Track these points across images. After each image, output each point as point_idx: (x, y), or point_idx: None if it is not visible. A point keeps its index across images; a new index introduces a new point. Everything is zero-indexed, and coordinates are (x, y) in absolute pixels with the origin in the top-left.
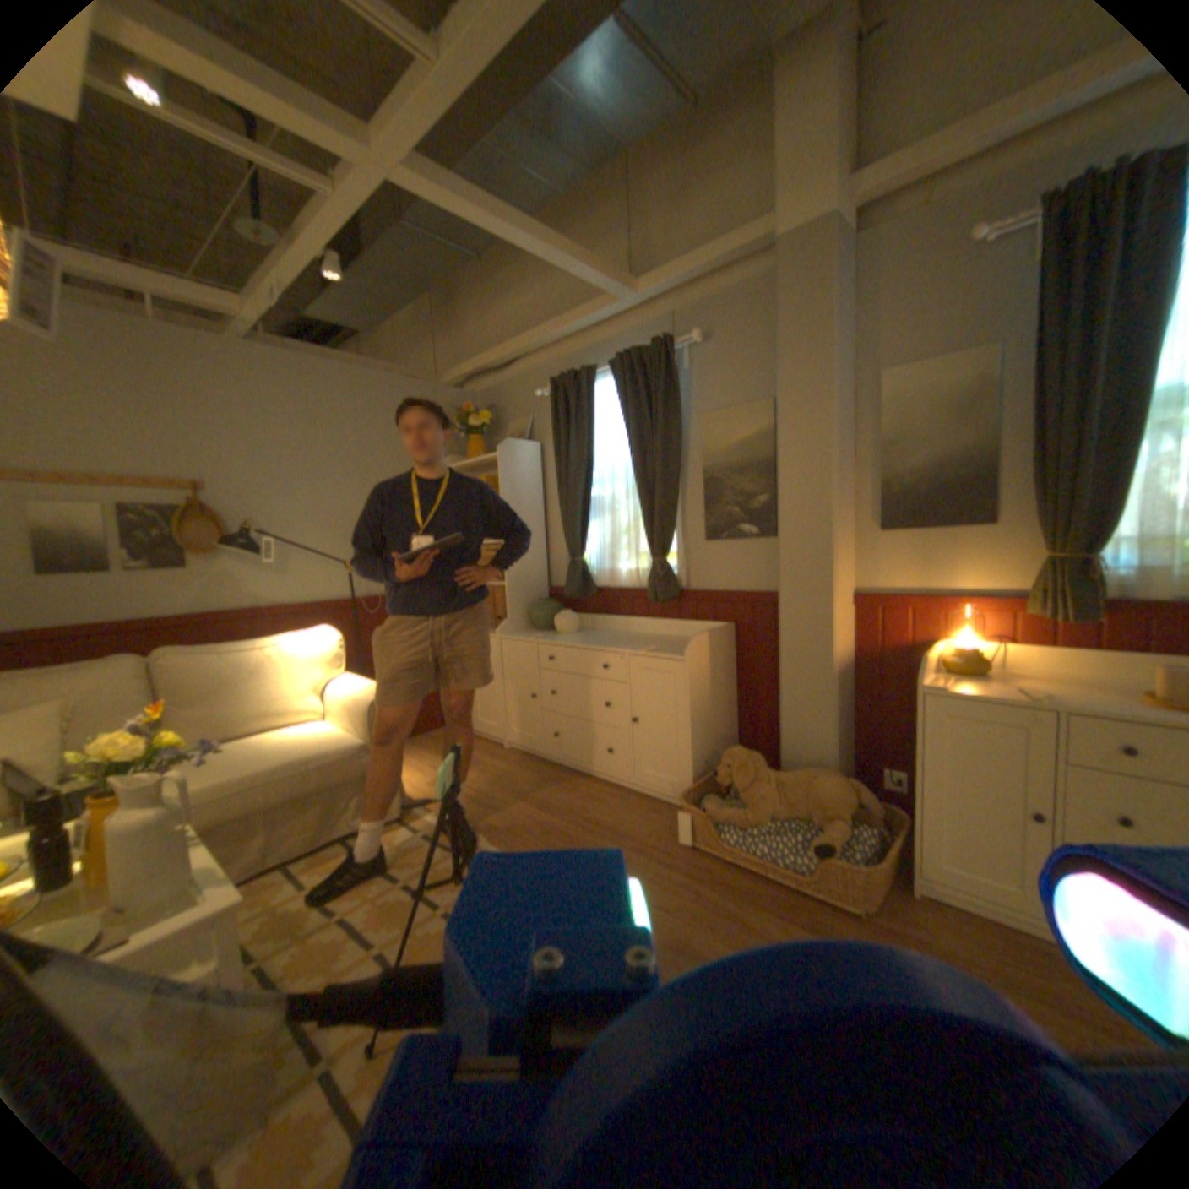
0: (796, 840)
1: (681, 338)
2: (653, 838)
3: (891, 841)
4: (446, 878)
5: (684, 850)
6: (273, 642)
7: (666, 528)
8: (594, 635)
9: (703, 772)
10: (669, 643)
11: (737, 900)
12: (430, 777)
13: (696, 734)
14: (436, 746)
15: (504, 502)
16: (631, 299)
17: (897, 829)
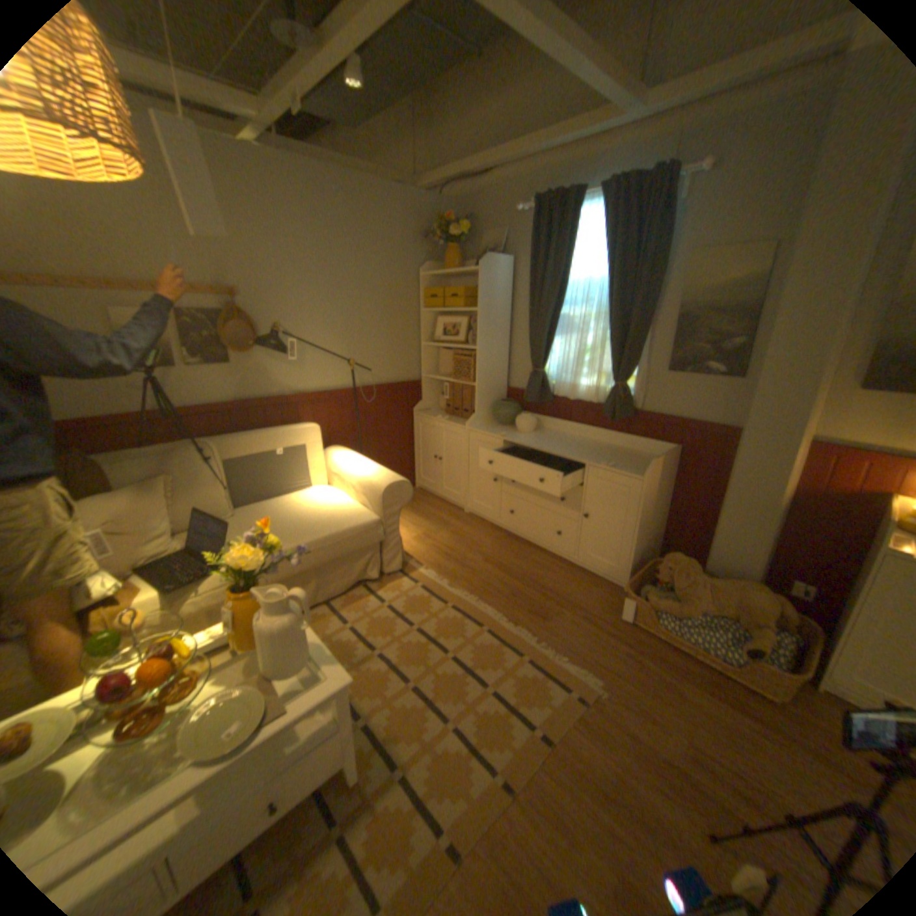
0: (726, 637)
1: (689, 168)
2: (598, 610)
3: (802, 645)
4: (448, 626)
5: (624, 624)
6: (304, 431)
7: (633, 357)
8: (549, 437)
9: (638, 562)
10: (621, 457)
11: (673, 674)
12: (414, 533)
13: (640, 536)
14: (411, 504)
15: (477, 311)
16: (637, 116)
17: (806, 635)
